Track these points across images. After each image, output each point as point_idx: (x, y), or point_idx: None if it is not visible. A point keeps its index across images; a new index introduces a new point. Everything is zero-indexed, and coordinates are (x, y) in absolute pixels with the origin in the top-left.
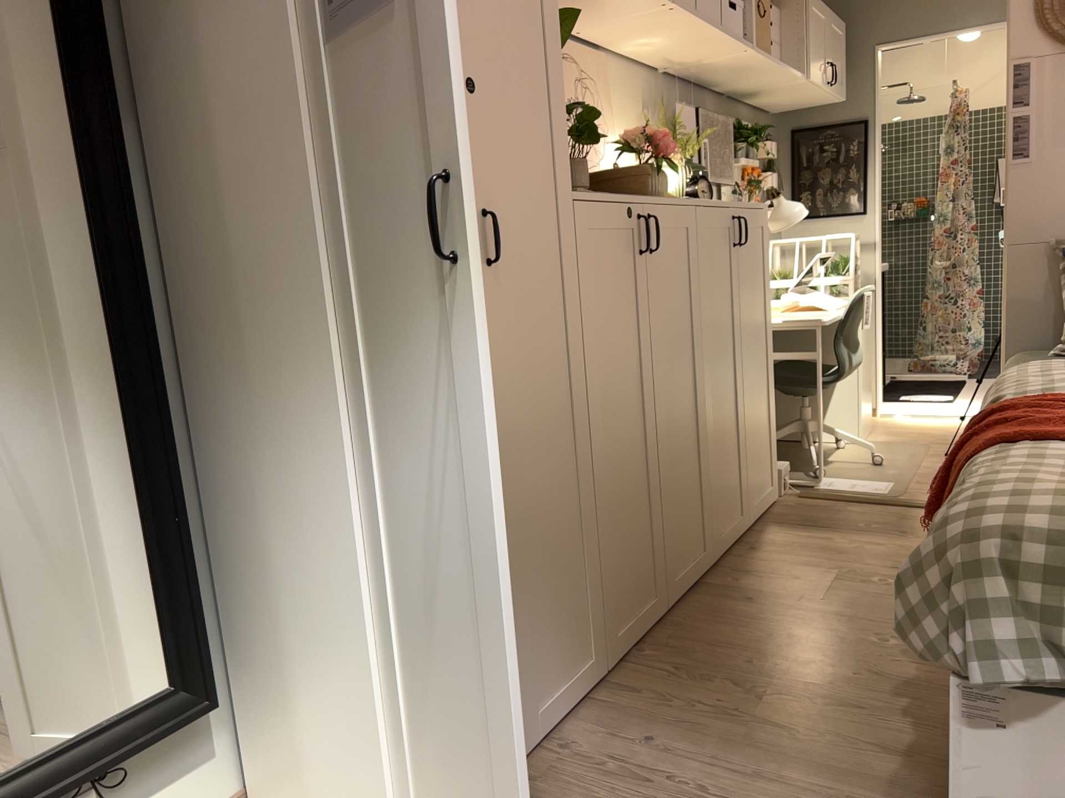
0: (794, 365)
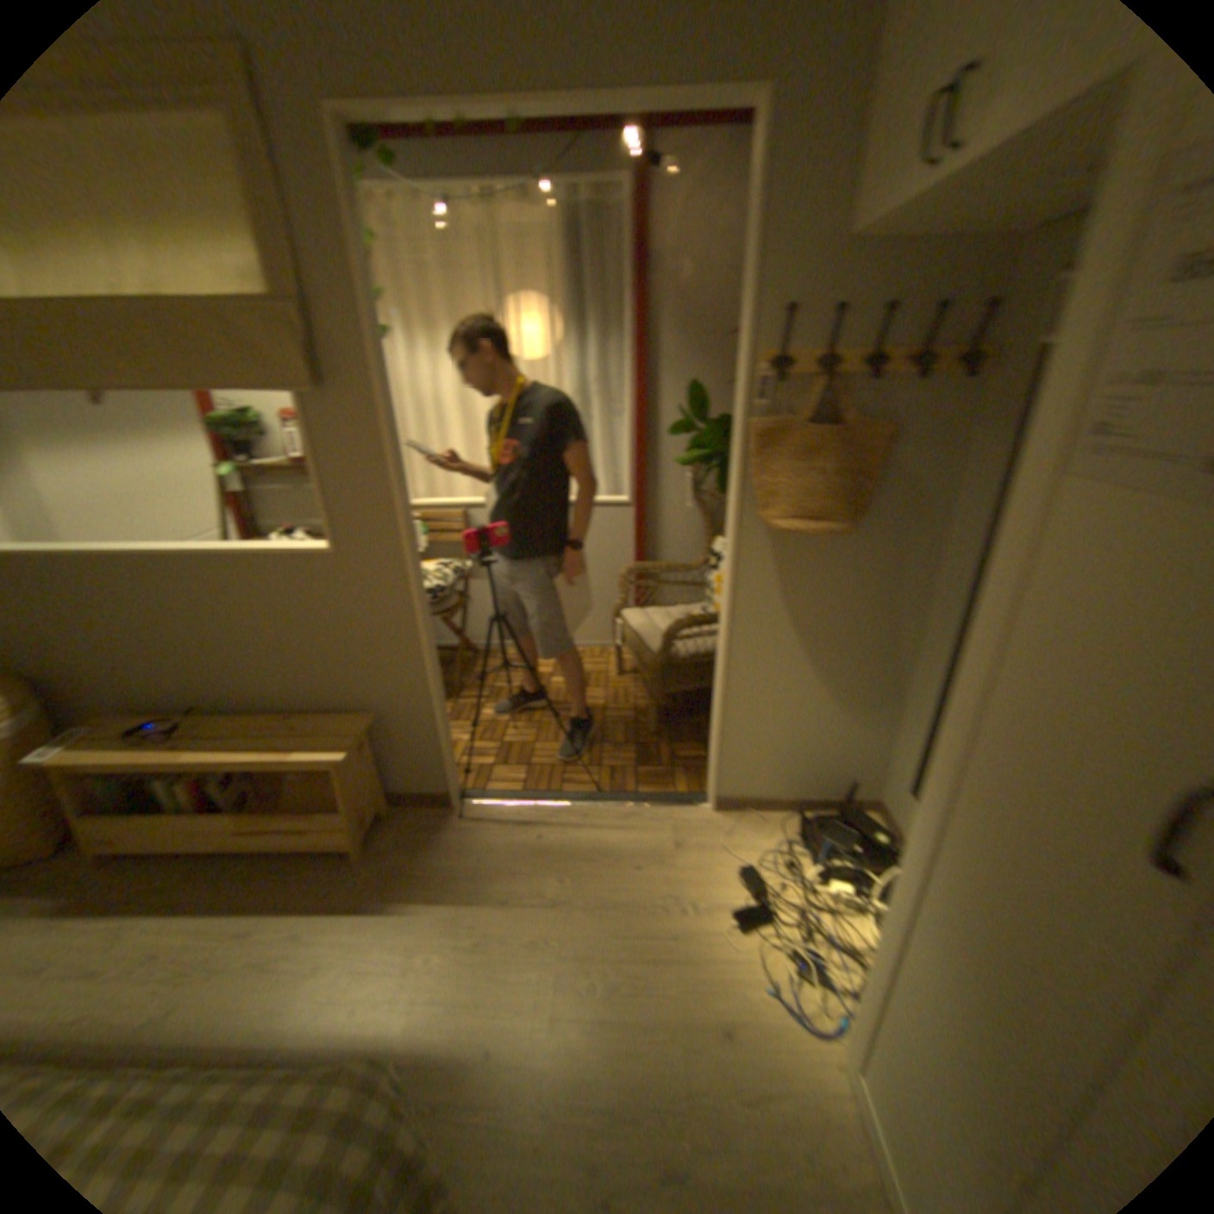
0: None
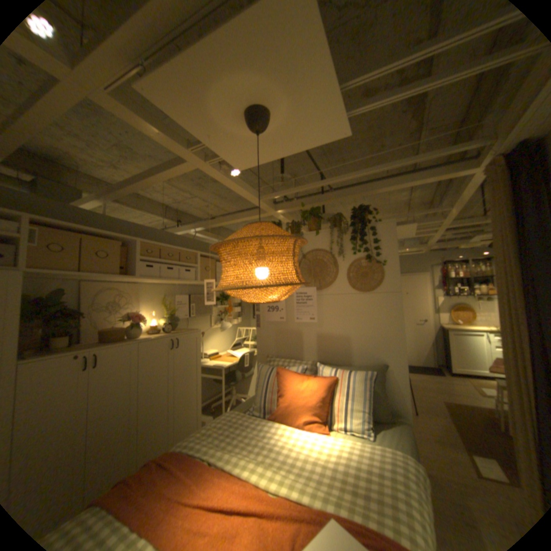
0: (231, 374)
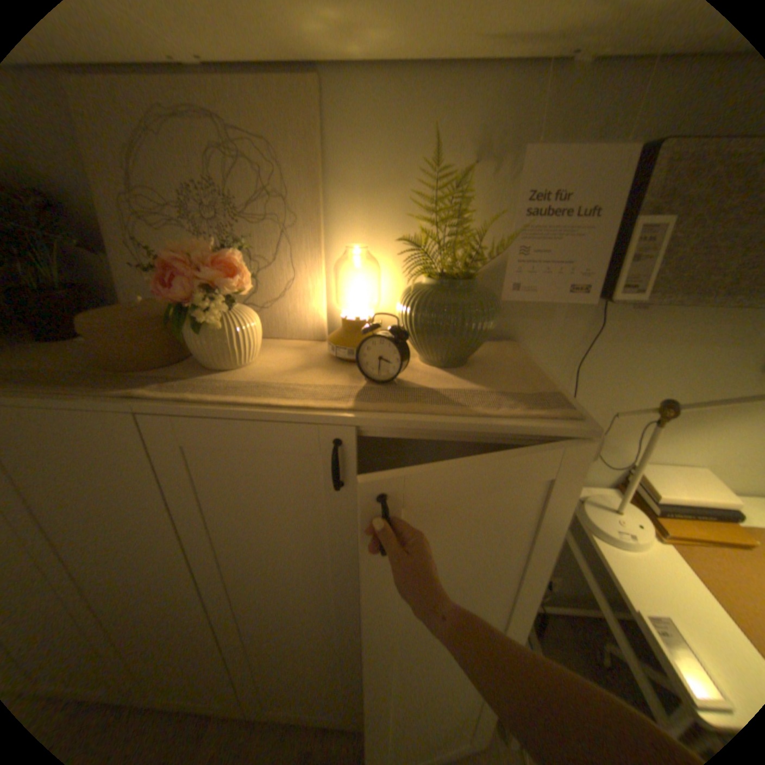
0: None
